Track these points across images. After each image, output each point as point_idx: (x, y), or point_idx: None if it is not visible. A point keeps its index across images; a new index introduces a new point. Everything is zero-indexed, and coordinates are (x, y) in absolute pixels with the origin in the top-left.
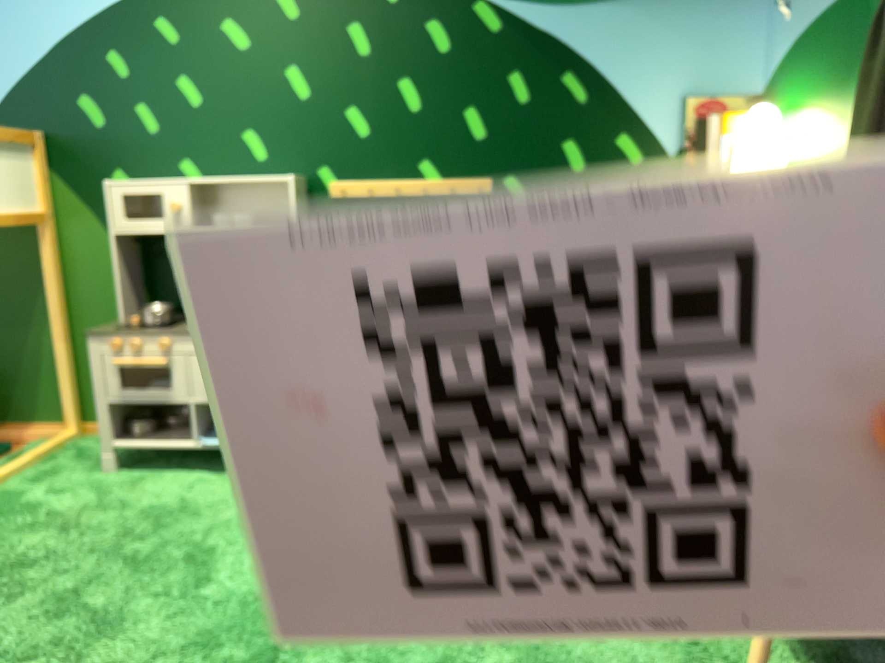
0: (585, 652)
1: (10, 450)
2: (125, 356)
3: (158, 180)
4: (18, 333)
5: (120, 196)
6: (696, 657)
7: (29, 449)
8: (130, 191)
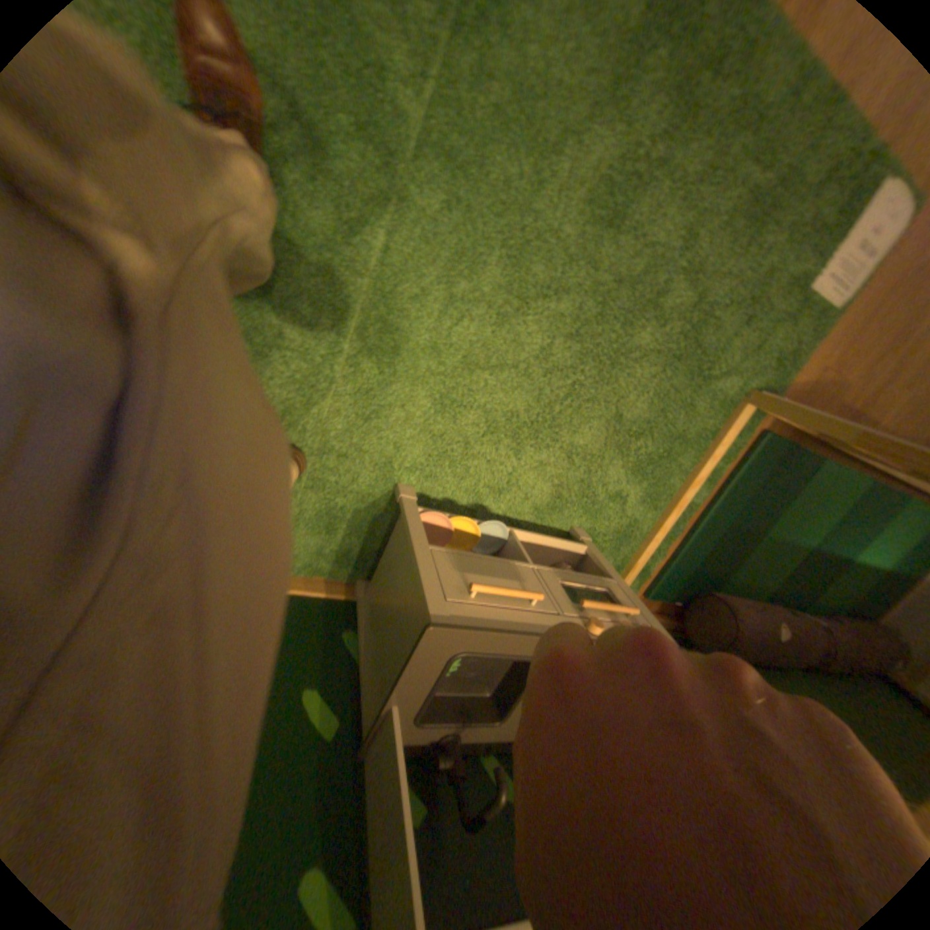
0: None
1: None
2: (621, 616)
3: None
4: None
5: None
6: None
7: None
8: None
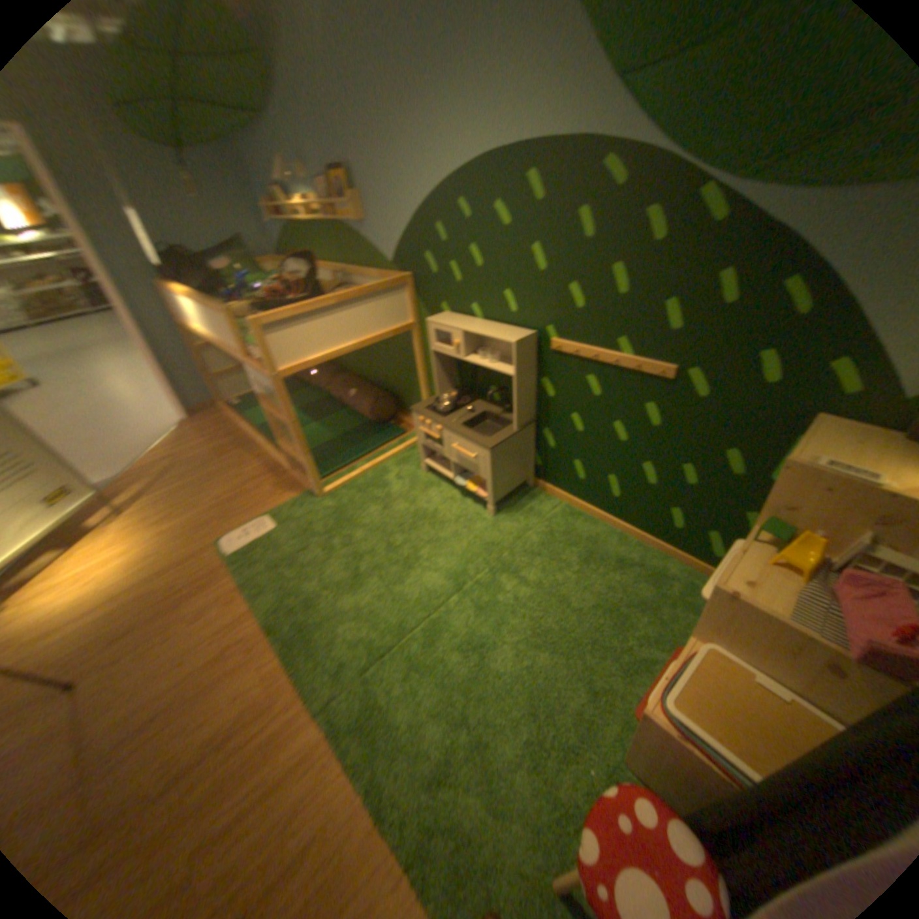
0: (499, 764)
1: (408, 432)
2: (426, 427)
3: (454, 322)
4: (413, 378)
5: (434, 330)
6: (550, 827)
7: (412, 437)
8: (438, 329)
